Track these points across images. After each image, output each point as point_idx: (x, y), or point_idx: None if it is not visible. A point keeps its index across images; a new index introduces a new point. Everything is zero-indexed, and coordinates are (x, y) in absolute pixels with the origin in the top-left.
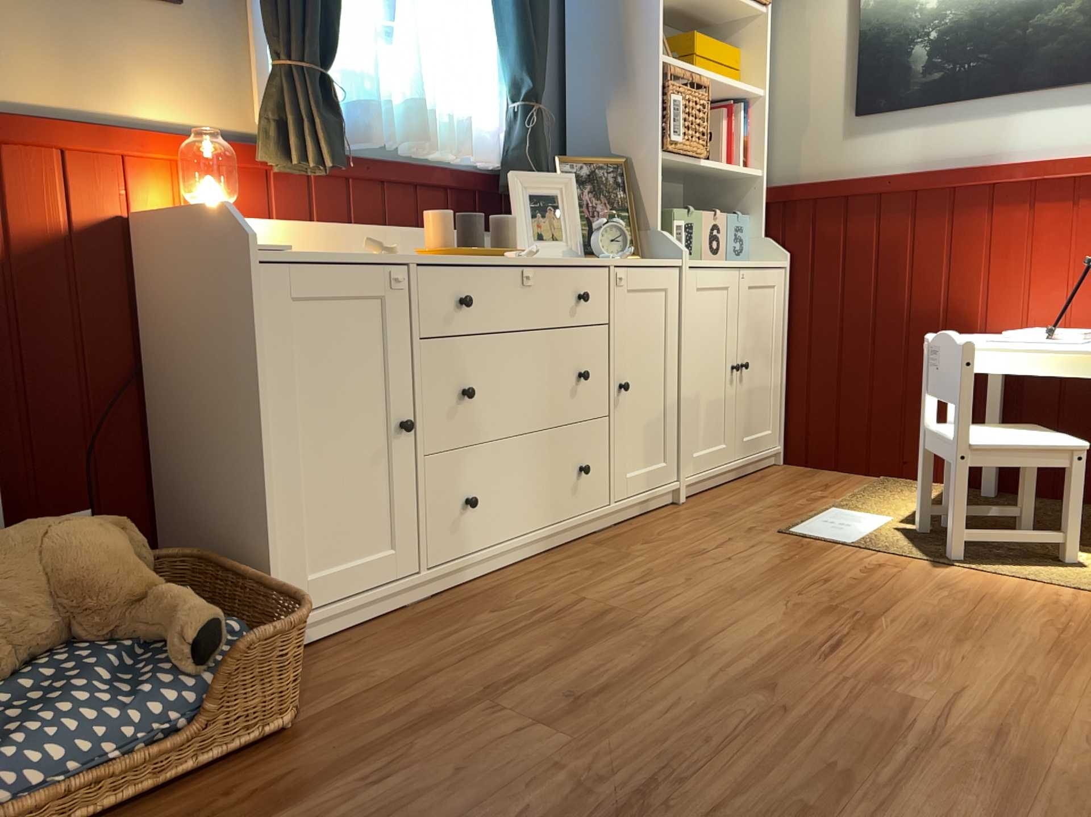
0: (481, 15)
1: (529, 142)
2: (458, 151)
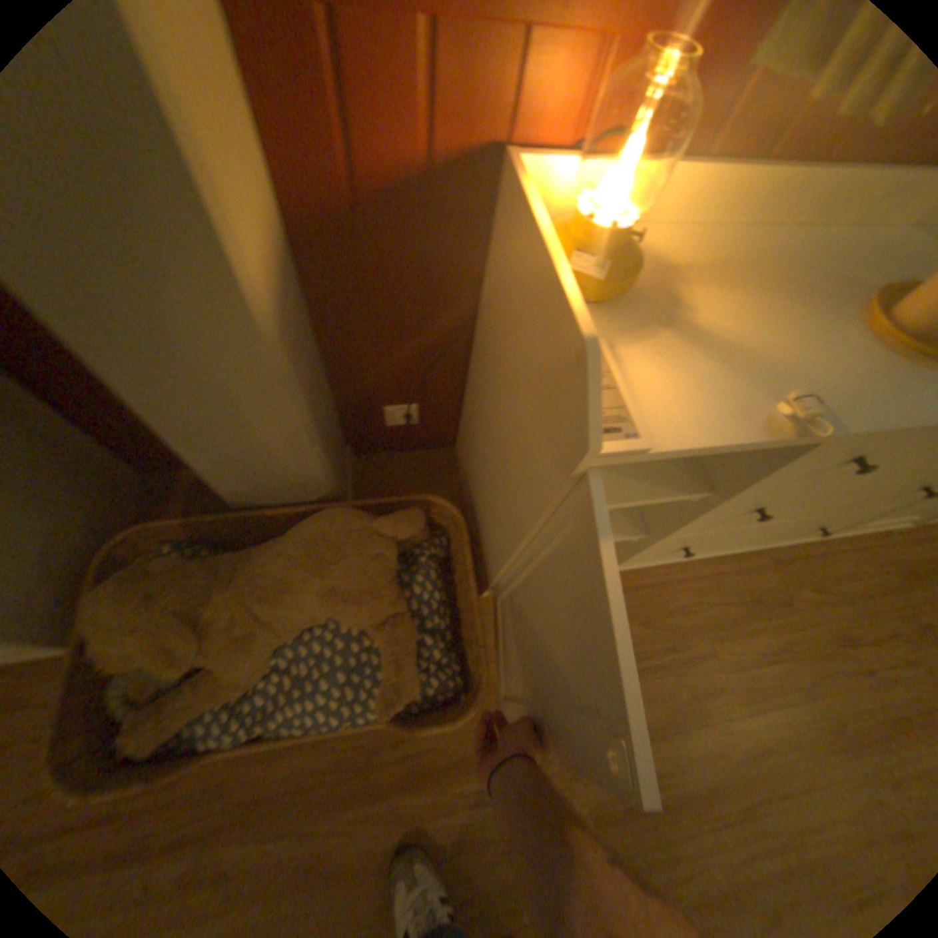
0: None
1: None
2: None
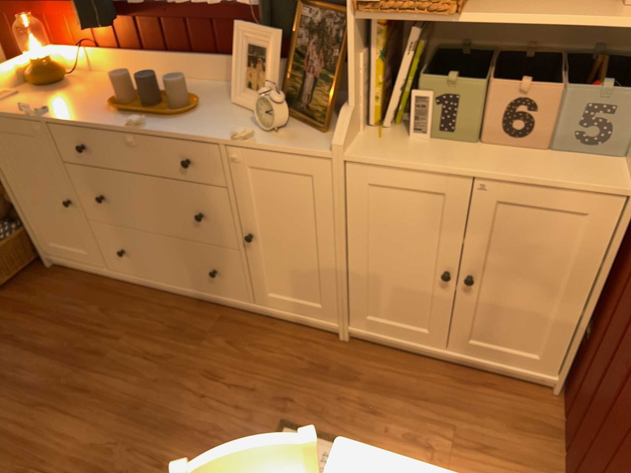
0: None
1: None
2: None
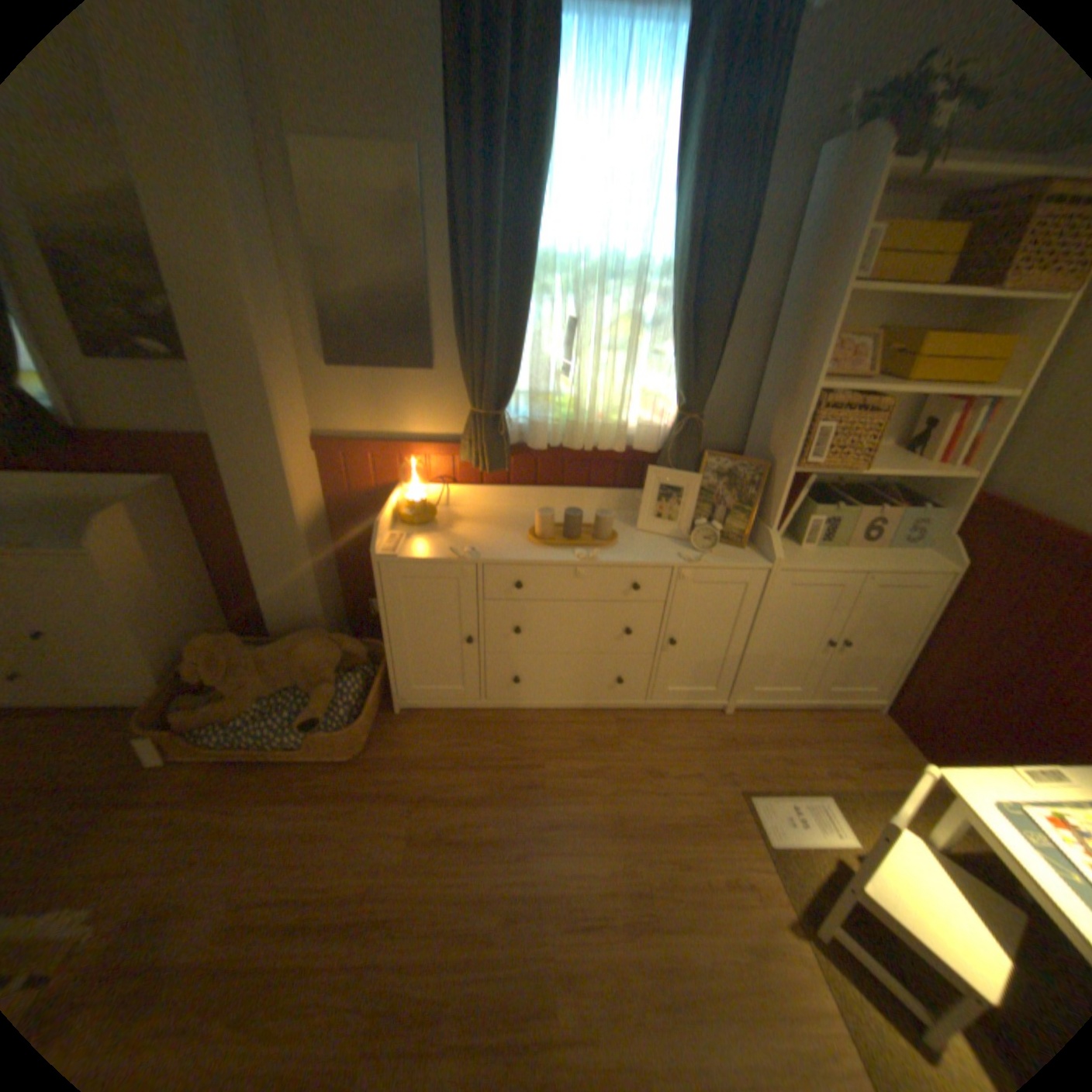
0: (664, 339)
1: (674, 445)
2: (612, 448)
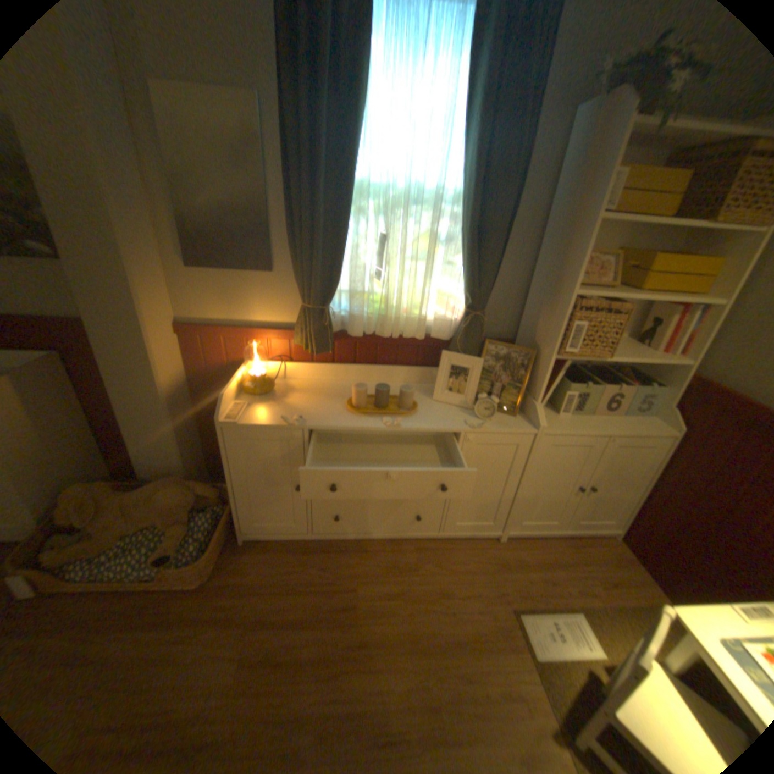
0: (455, 252)
1: (462, 335)
2: (414, 336)
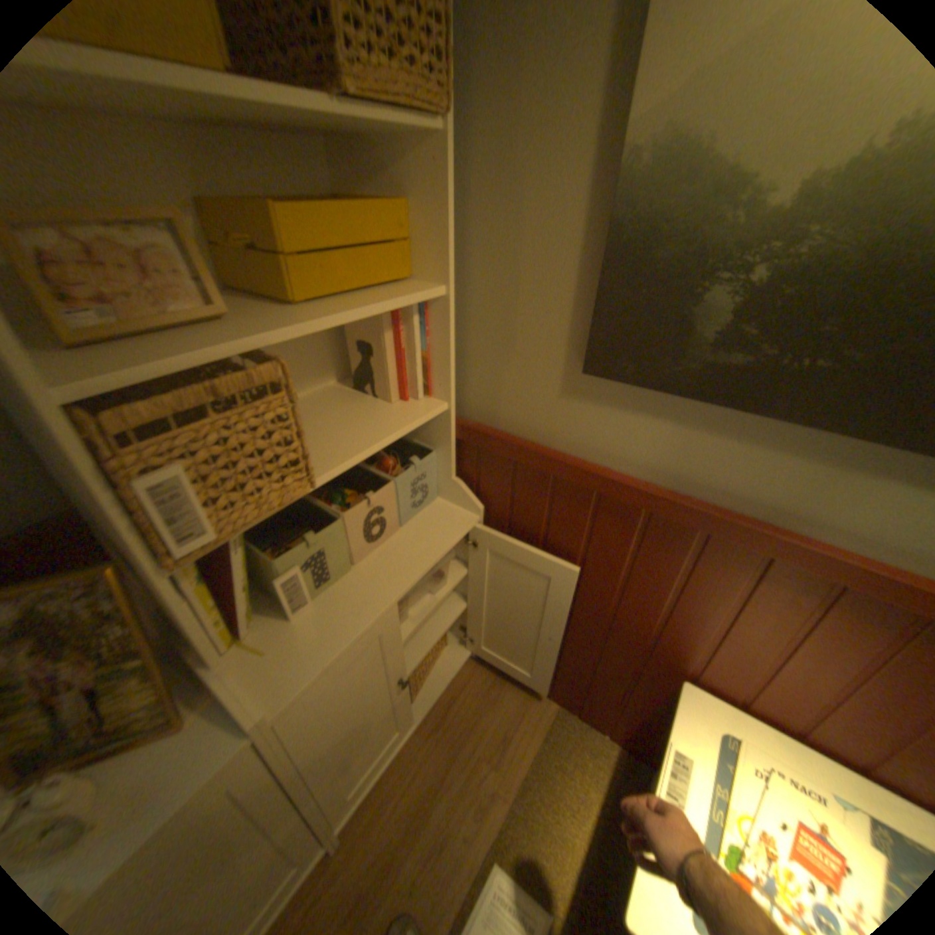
0: None
1: None
2: None
